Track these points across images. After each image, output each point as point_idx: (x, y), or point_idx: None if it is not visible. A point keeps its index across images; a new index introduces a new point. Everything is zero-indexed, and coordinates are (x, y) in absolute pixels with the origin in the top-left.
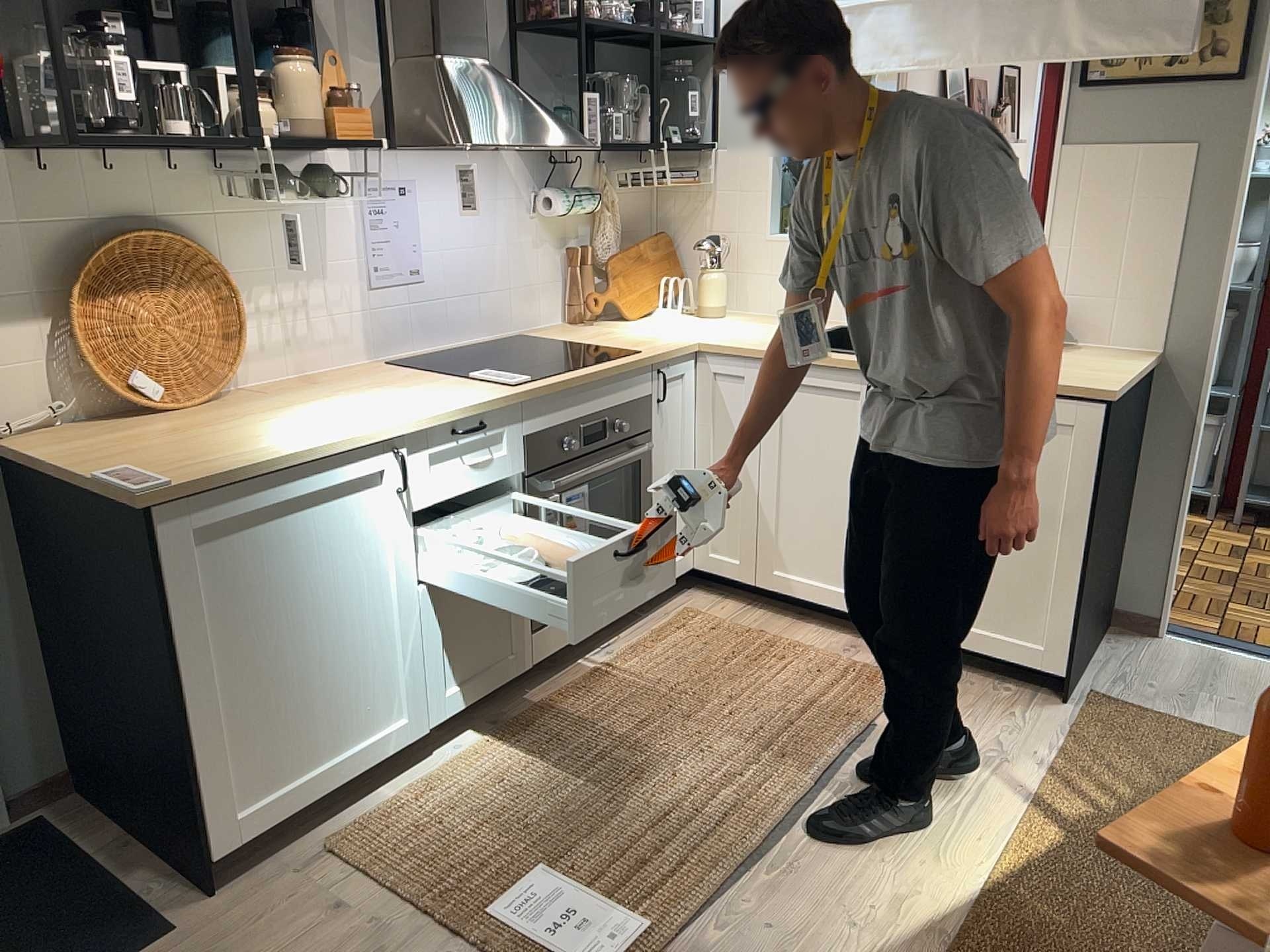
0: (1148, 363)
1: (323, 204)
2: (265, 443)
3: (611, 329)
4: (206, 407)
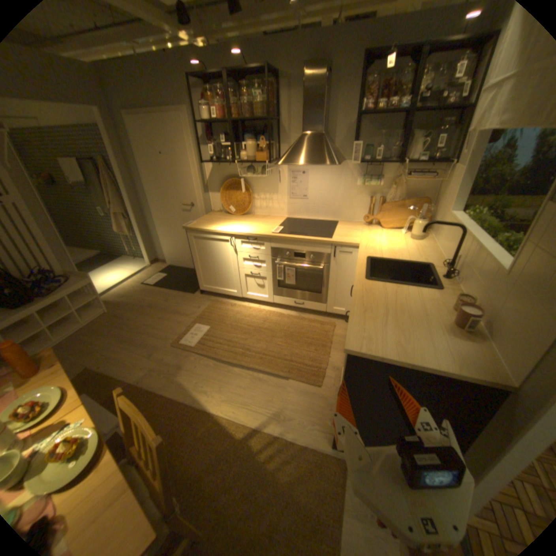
0: (458, 376)
1: (278, 174)
2: (213, 226)
3: (364, 229)
4: (238, 216)
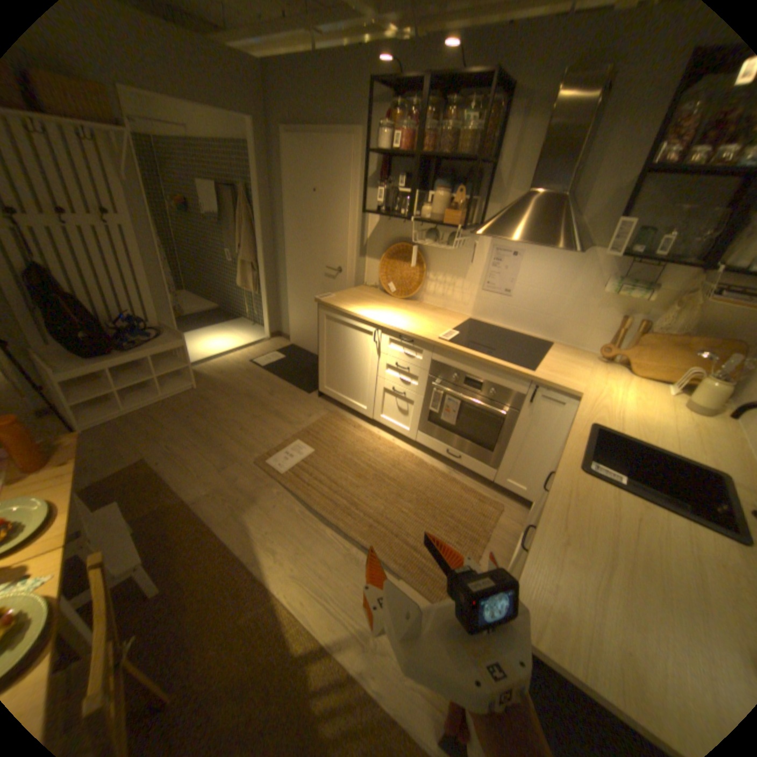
0: None
1: (472, 249)
2: (357, 307)
3: (598, 368)
4: (397, 300)
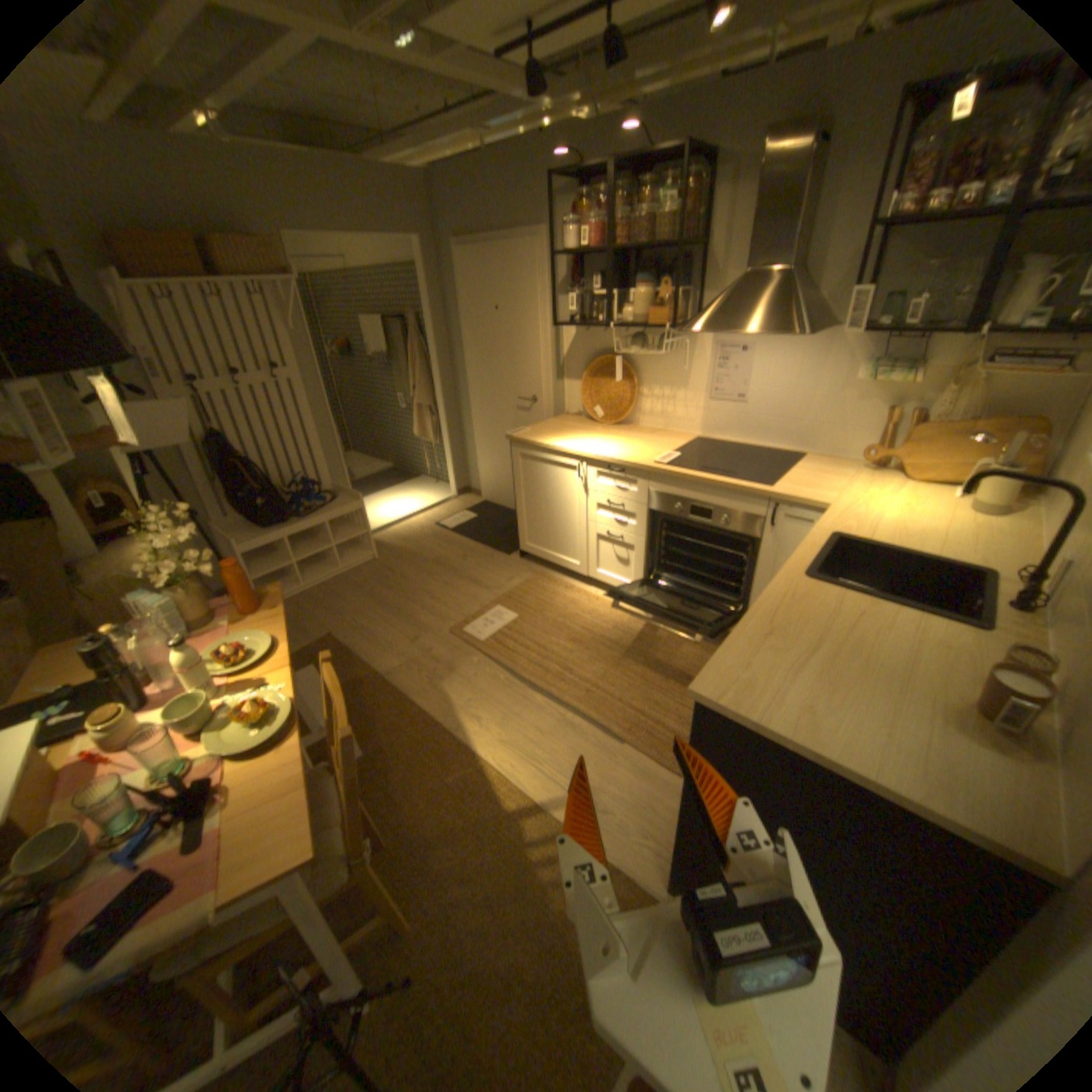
0: (921, 808)
1: (691, 351)
2: (556, 439)
3: (861, 476)
4: (606, 426)
